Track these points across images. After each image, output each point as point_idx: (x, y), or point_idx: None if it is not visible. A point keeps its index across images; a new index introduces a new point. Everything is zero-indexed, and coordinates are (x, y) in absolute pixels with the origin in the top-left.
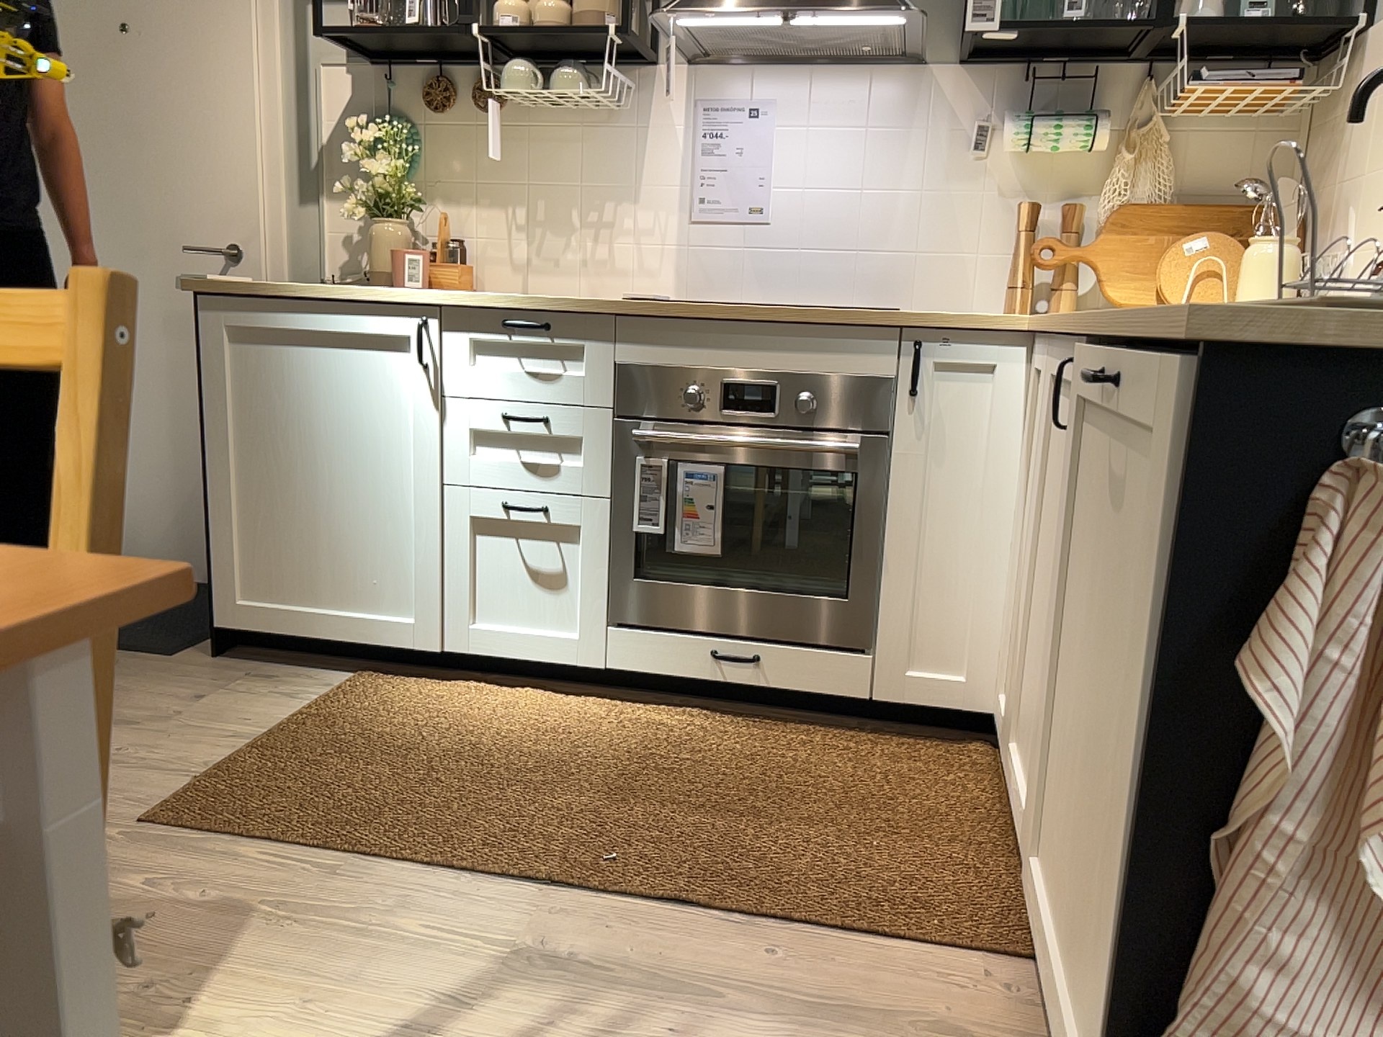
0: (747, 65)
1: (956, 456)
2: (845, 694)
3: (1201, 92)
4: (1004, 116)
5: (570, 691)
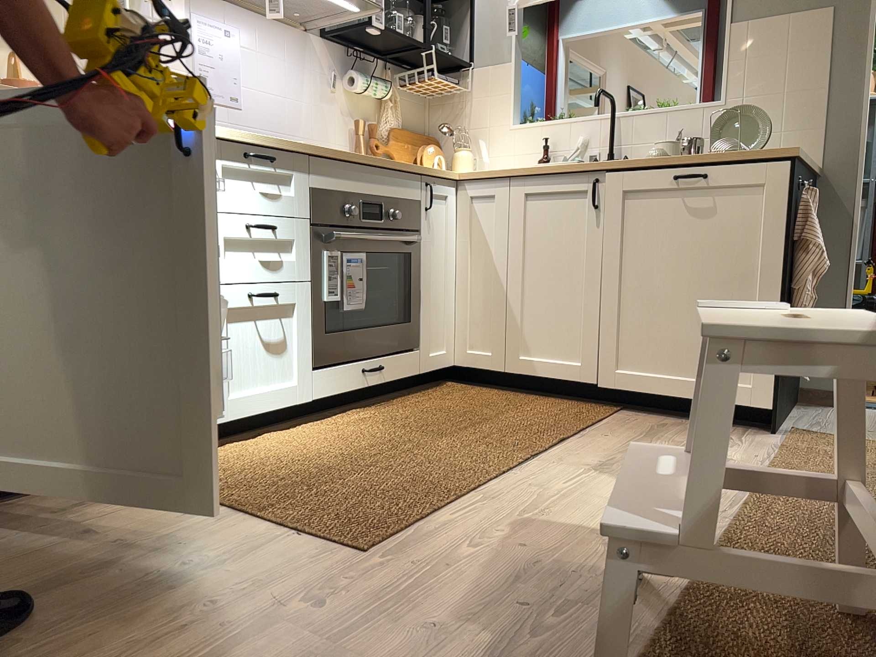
0: (213, 3)
1: (437, 239)
2: (411, 372)
3: (439, 81)
4: (341, 73)
5: (272, 429)
